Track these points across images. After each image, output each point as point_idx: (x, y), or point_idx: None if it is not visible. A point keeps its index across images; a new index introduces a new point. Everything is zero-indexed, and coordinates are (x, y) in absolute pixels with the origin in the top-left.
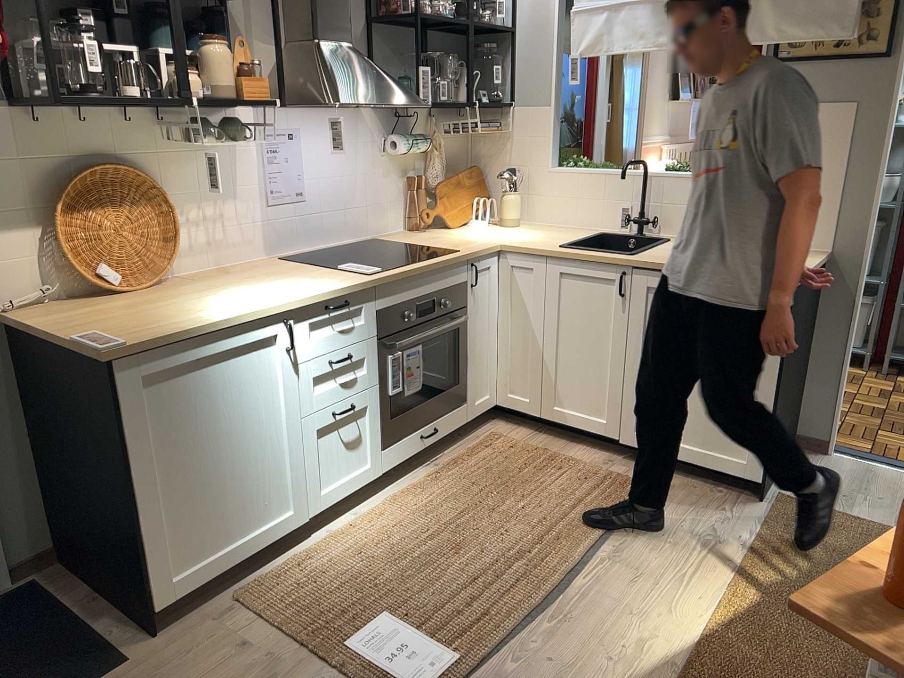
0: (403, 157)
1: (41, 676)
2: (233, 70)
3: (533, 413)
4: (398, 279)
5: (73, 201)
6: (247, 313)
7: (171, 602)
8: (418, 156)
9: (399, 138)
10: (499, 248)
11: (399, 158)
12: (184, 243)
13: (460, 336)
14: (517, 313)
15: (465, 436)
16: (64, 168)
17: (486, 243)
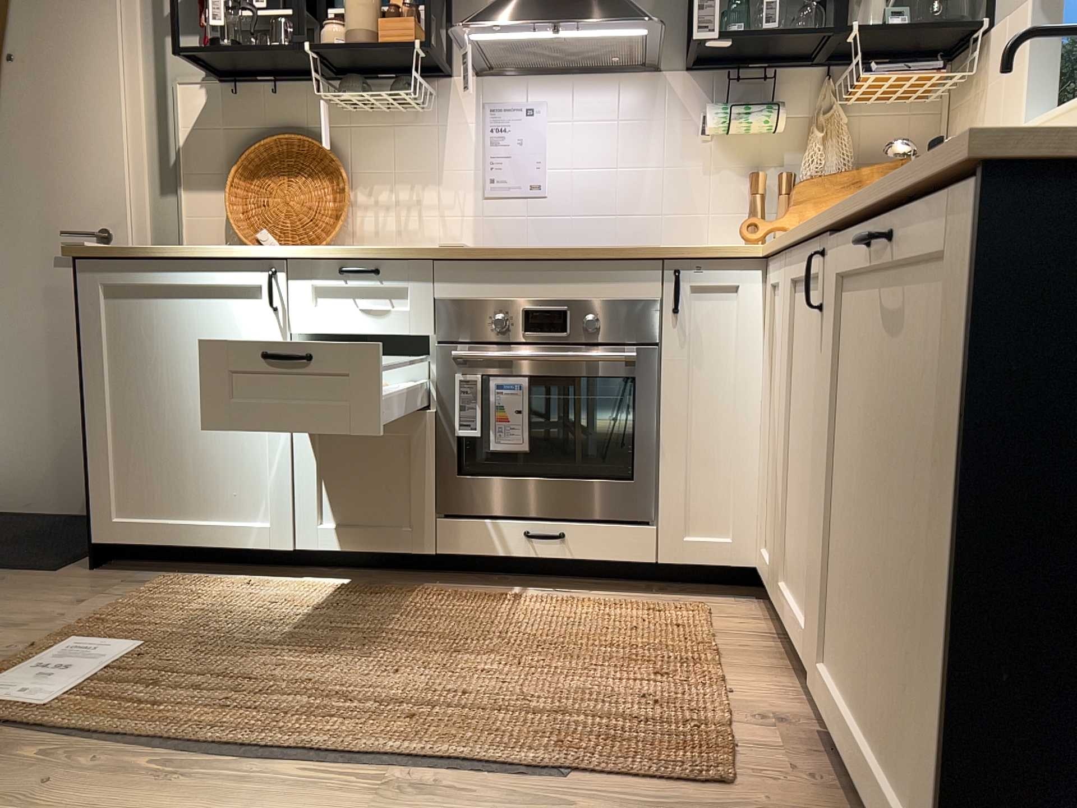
0: (751, 147)
1: (31, 554)
2: (366, 12)
3: (772, 592)
4: (480, 260)
5: (254, 168)
6: (221, 248)
7: (106, 541)
8: (790, 147)
9: (713, 109)
10: (757, 256)
11: (740, 148)
12: (367, 228)
13: (640, 395)
14: (776, 384)
15: (669, 593)
16: (257, 138)
17: (740, 248)
